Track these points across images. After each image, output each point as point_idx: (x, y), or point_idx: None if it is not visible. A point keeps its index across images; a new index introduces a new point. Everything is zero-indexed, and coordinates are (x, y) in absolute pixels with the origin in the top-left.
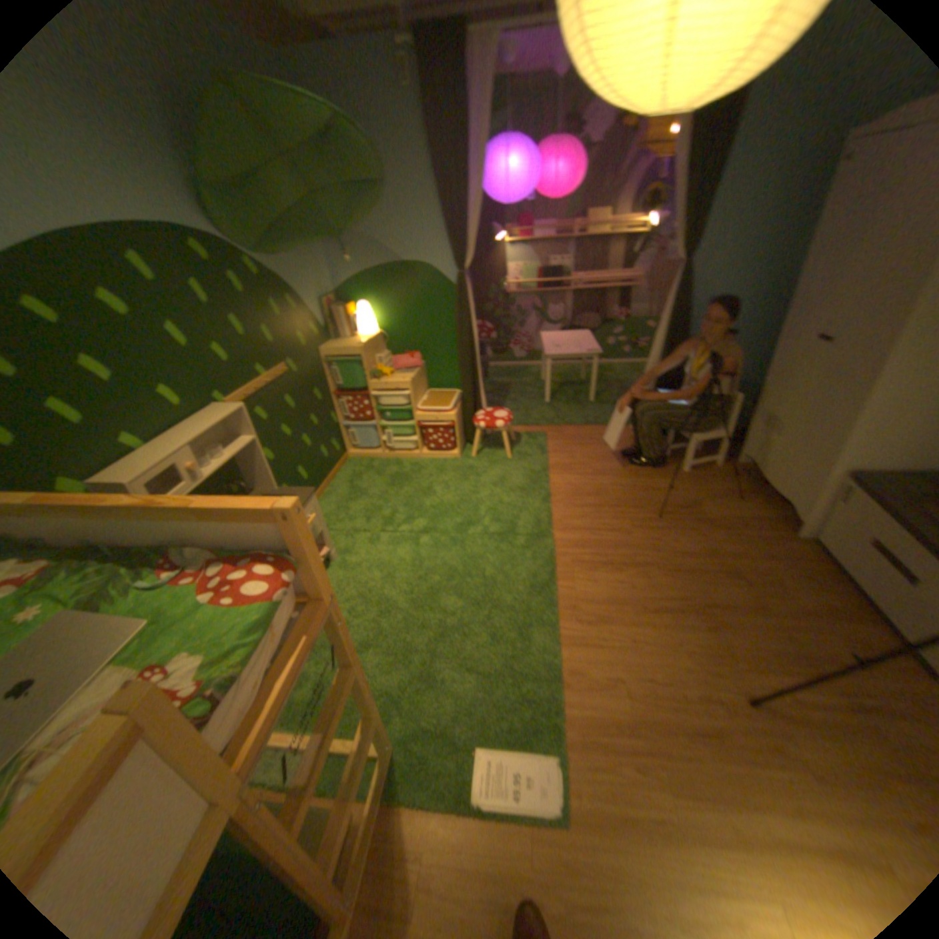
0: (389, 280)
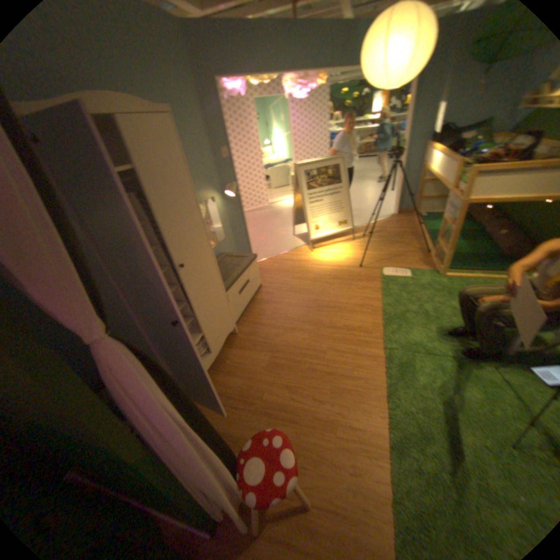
0: None
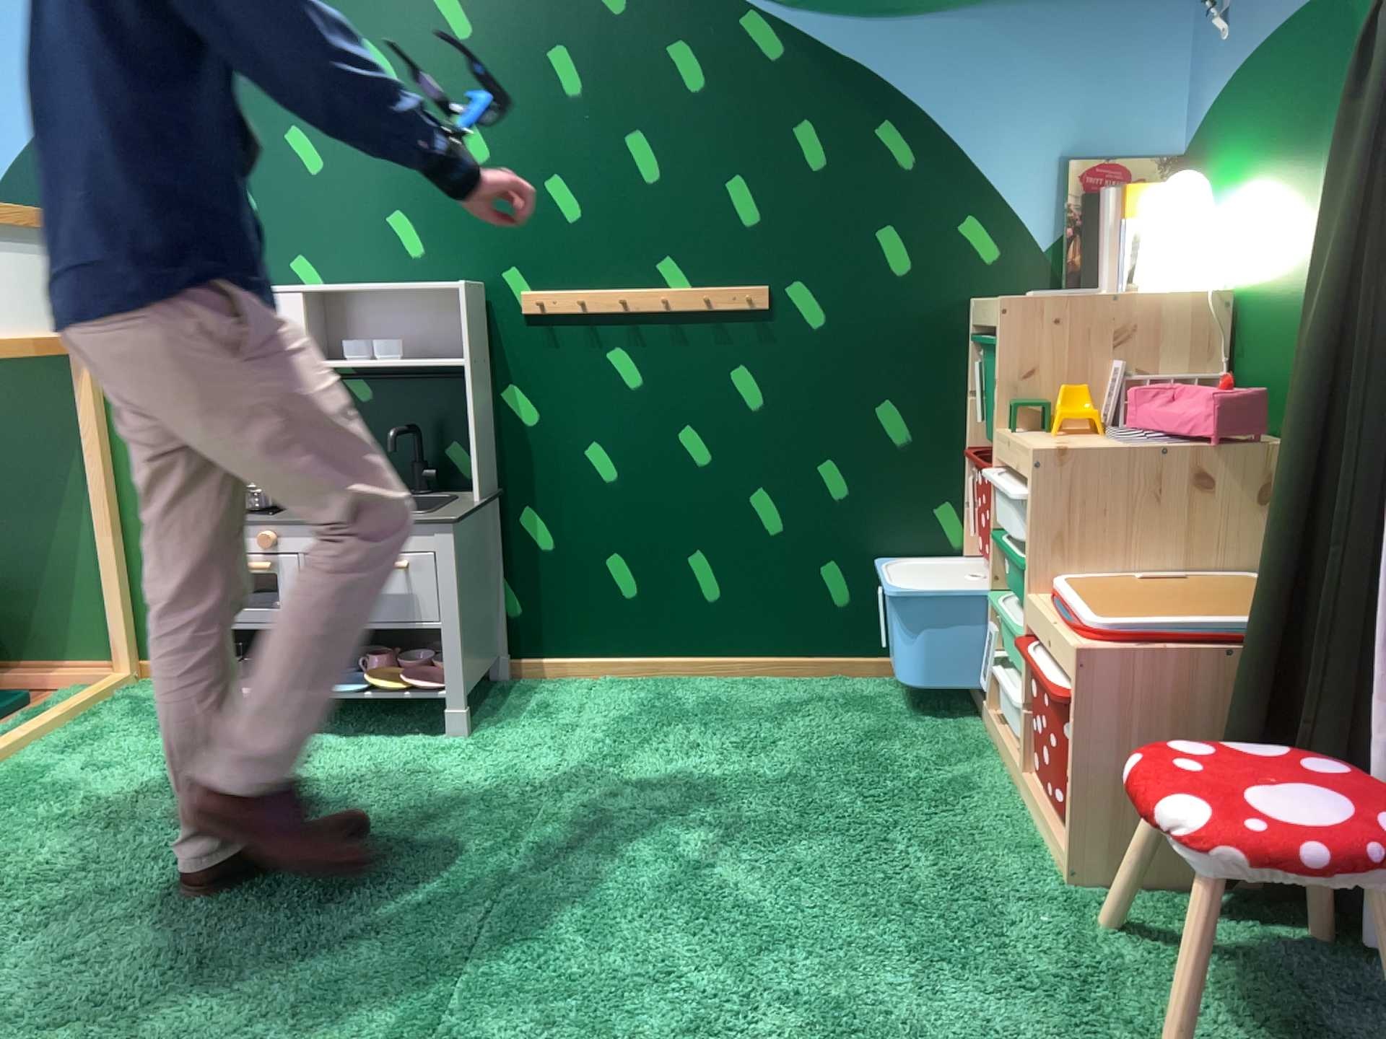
0: (1293, 81)
